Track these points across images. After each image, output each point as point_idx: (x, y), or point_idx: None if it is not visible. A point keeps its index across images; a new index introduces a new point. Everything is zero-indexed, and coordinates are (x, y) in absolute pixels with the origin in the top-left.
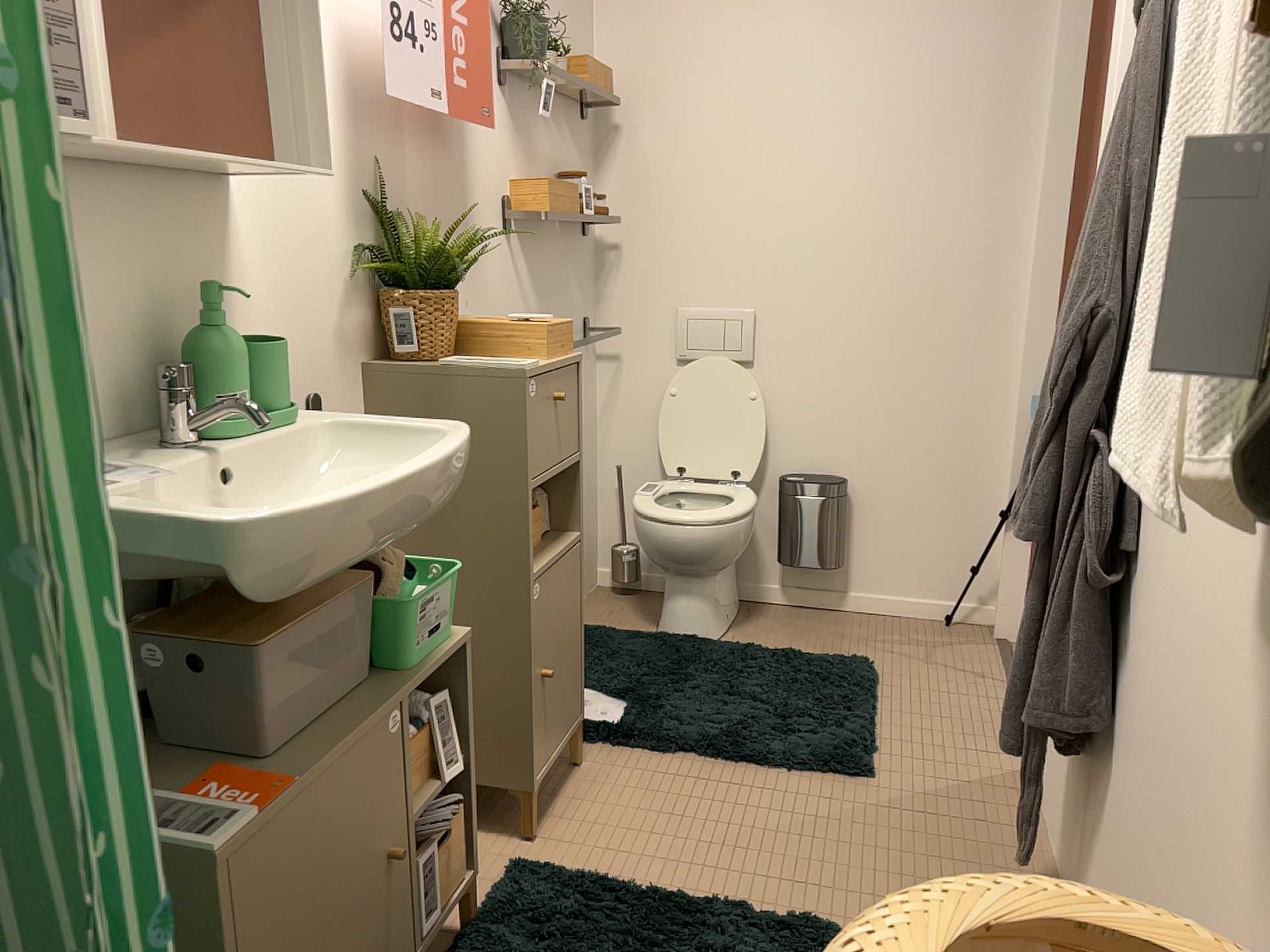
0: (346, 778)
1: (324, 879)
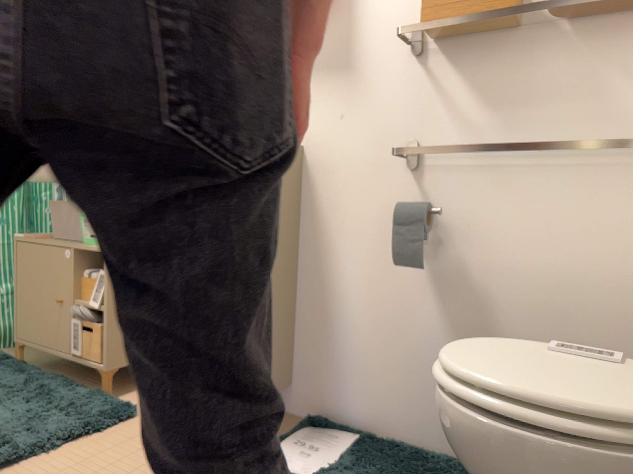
0: (43, 256)
1: (33, 279)
